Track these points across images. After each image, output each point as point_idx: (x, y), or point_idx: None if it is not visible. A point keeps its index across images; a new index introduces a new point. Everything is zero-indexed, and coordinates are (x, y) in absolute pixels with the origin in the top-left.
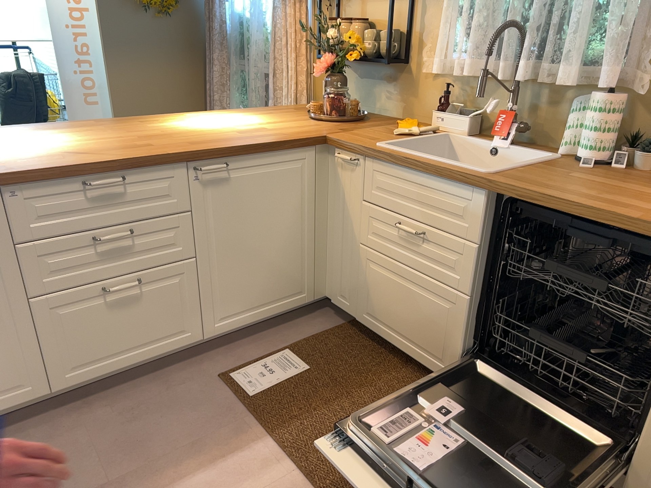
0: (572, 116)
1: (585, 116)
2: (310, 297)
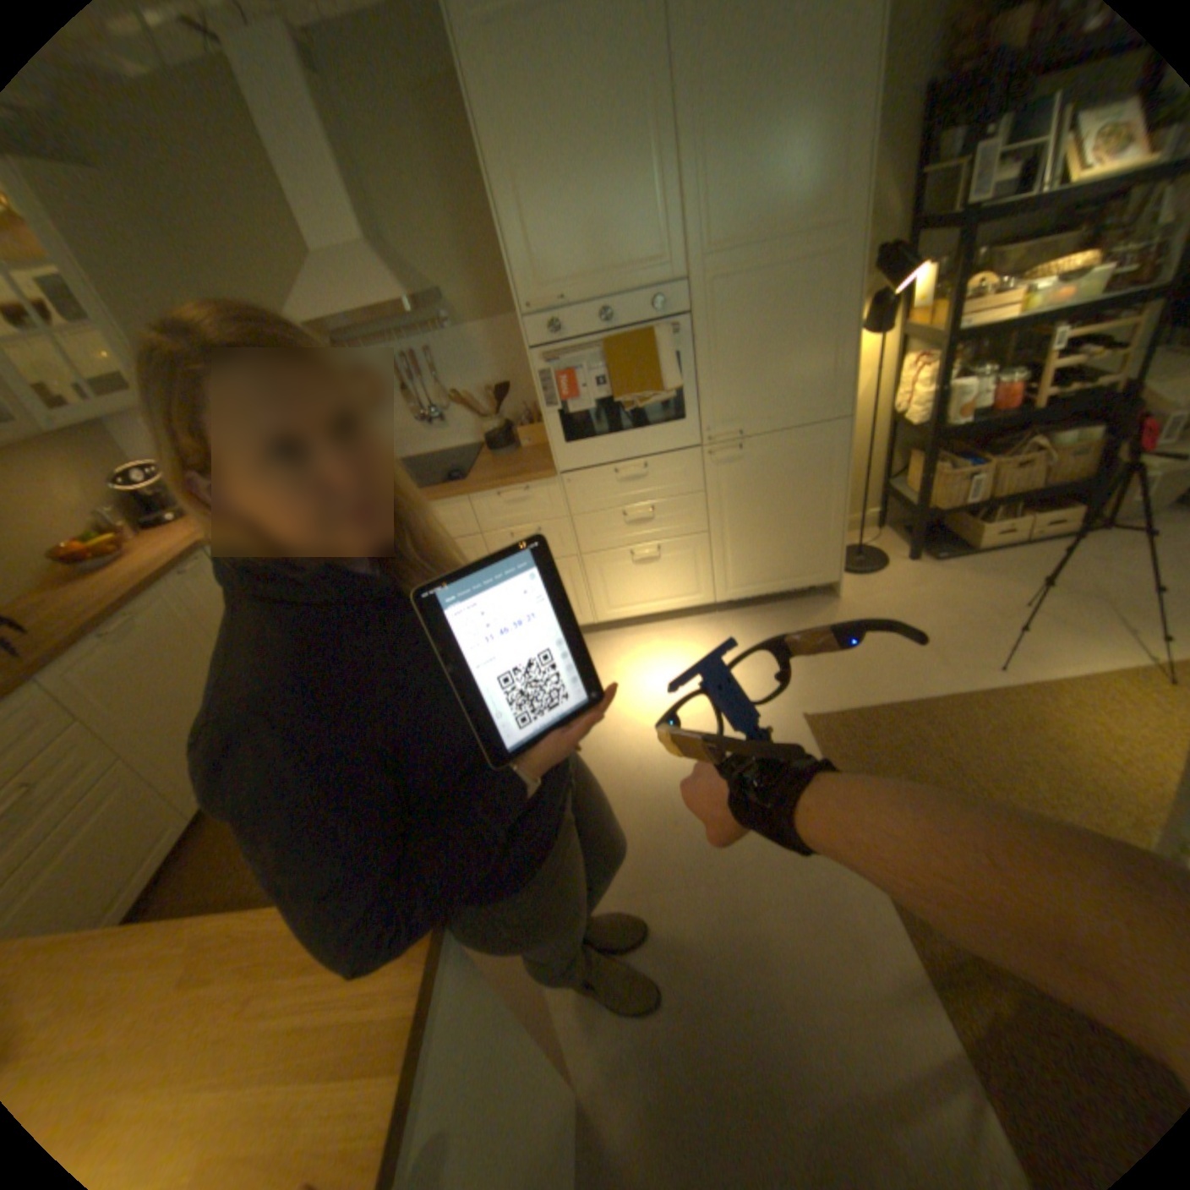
0: None
1: None
2: None
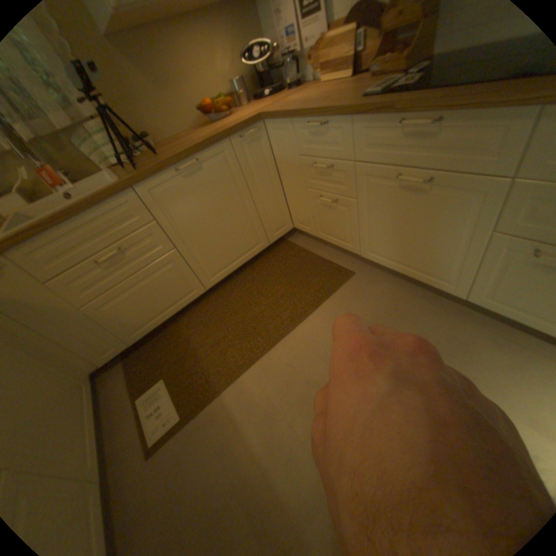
0: (83, 147)
1: (89, 142)
2: (86, 382)
